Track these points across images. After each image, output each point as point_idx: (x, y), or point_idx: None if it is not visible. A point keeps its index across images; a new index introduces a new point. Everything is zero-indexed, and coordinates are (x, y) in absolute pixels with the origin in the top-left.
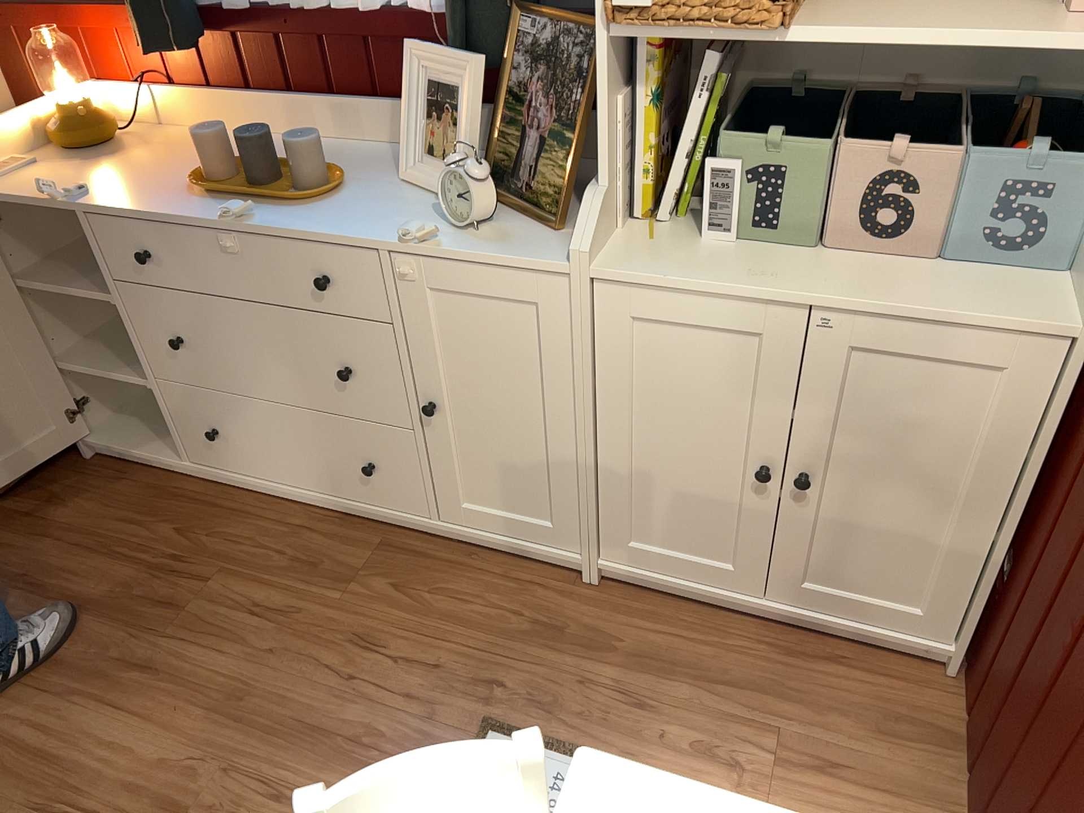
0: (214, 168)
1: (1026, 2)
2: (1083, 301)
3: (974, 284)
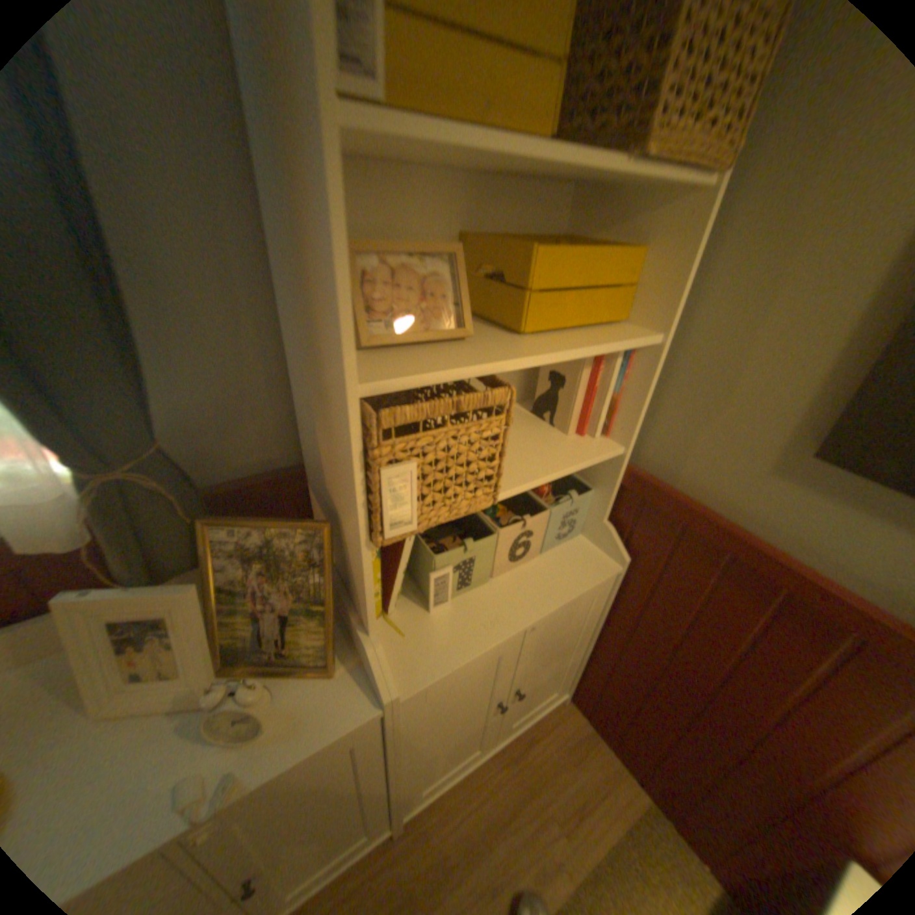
0: None
1: (536, 429)
2: (609, 554)
3: (566, 566)
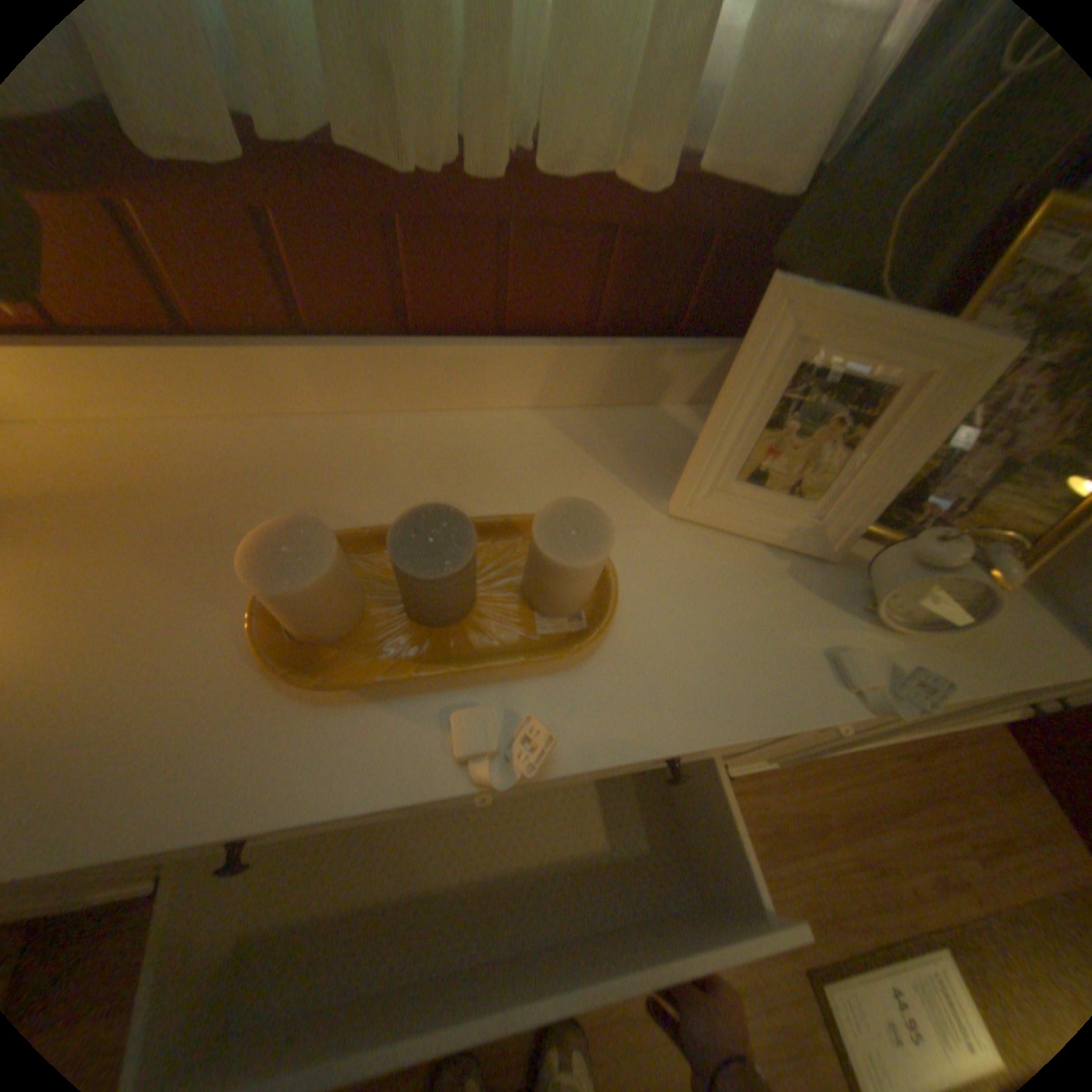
0: (331, 623)
1: None
2: None
3: None
